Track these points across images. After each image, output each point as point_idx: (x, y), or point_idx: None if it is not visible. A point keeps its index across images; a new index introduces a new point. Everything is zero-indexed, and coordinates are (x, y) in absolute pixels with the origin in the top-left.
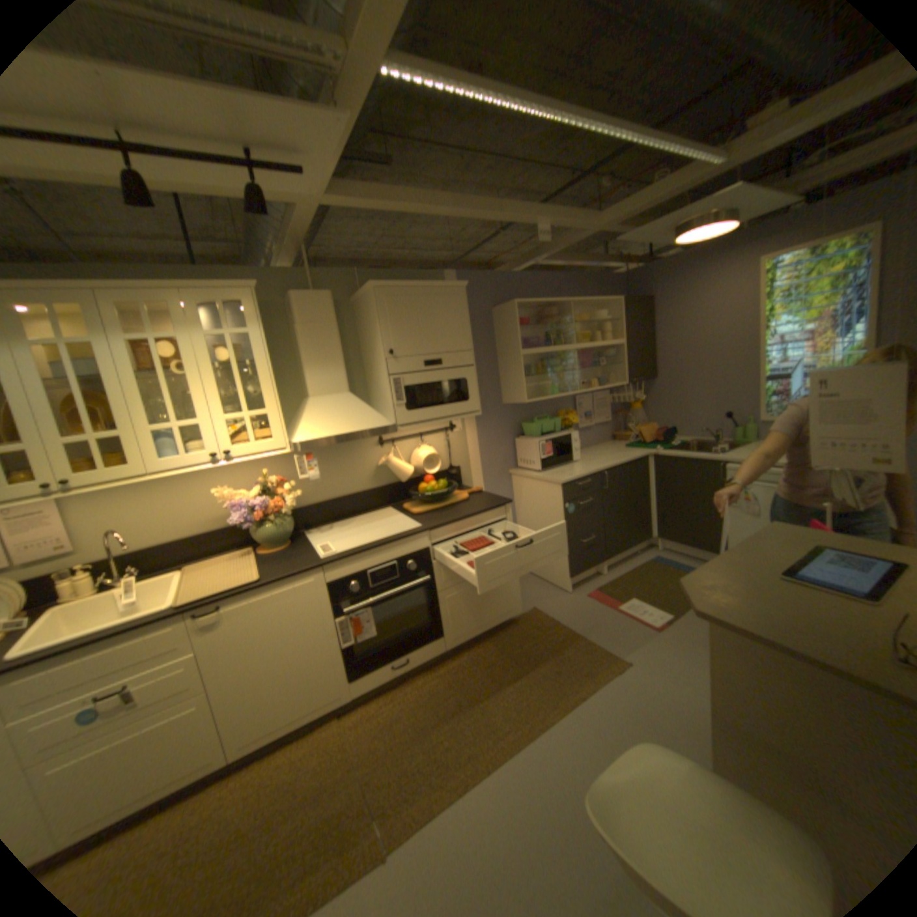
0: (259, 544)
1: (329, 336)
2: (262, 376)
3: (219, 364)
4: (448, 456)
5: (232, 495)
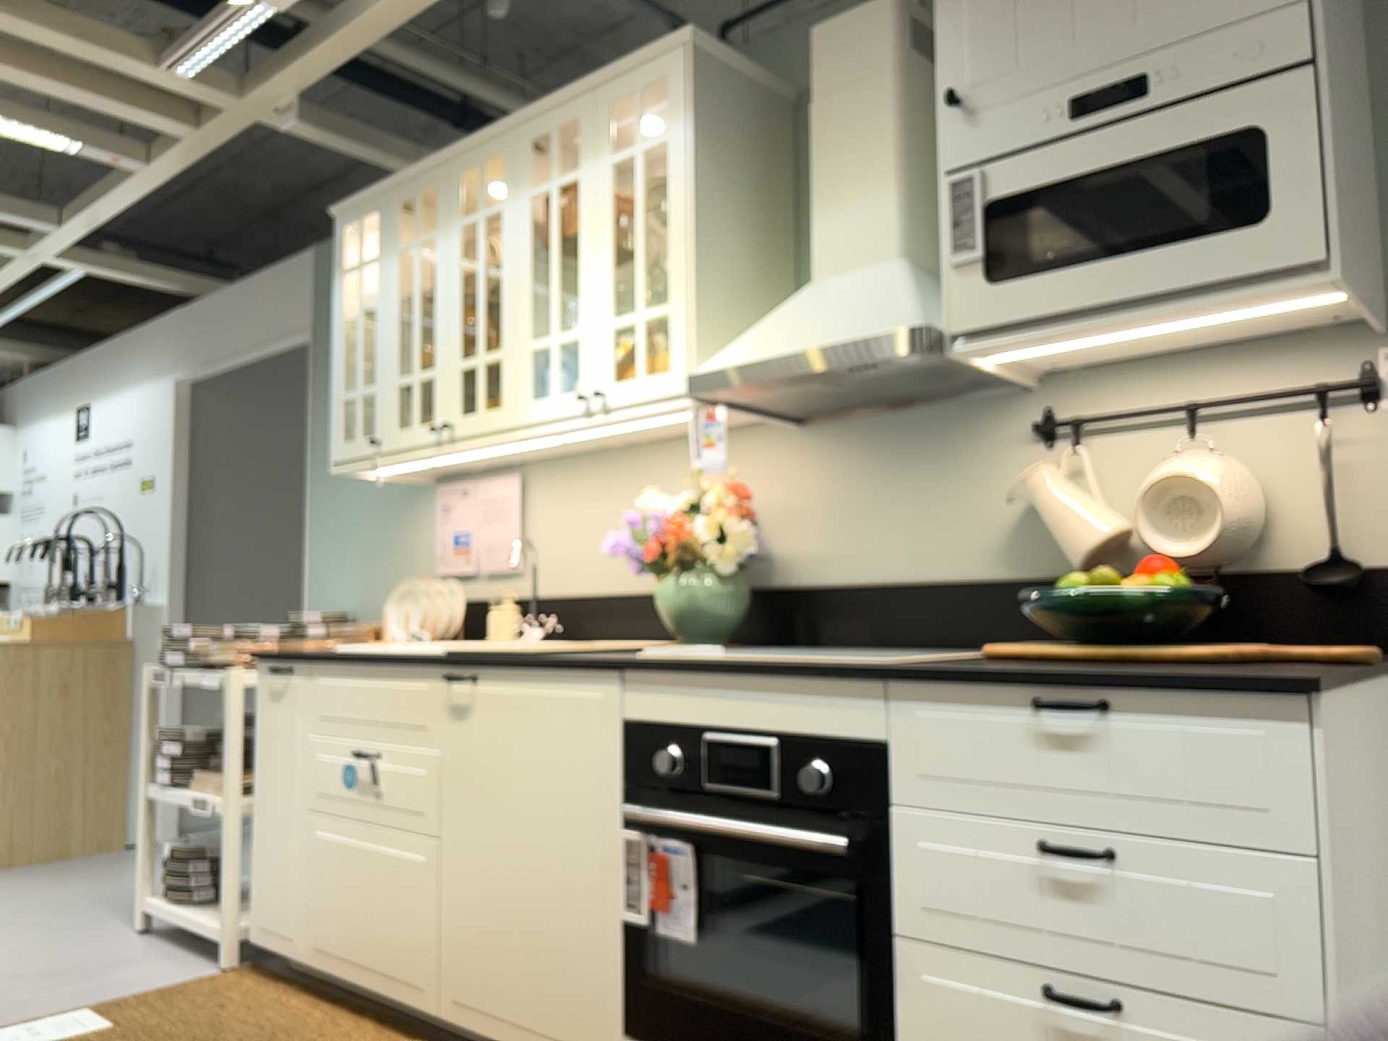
0: (668, 628)
1: (869, 114)
2: (671, 230)
3: (626, 219)
4: (1322, 507)
5: (666, 511)
